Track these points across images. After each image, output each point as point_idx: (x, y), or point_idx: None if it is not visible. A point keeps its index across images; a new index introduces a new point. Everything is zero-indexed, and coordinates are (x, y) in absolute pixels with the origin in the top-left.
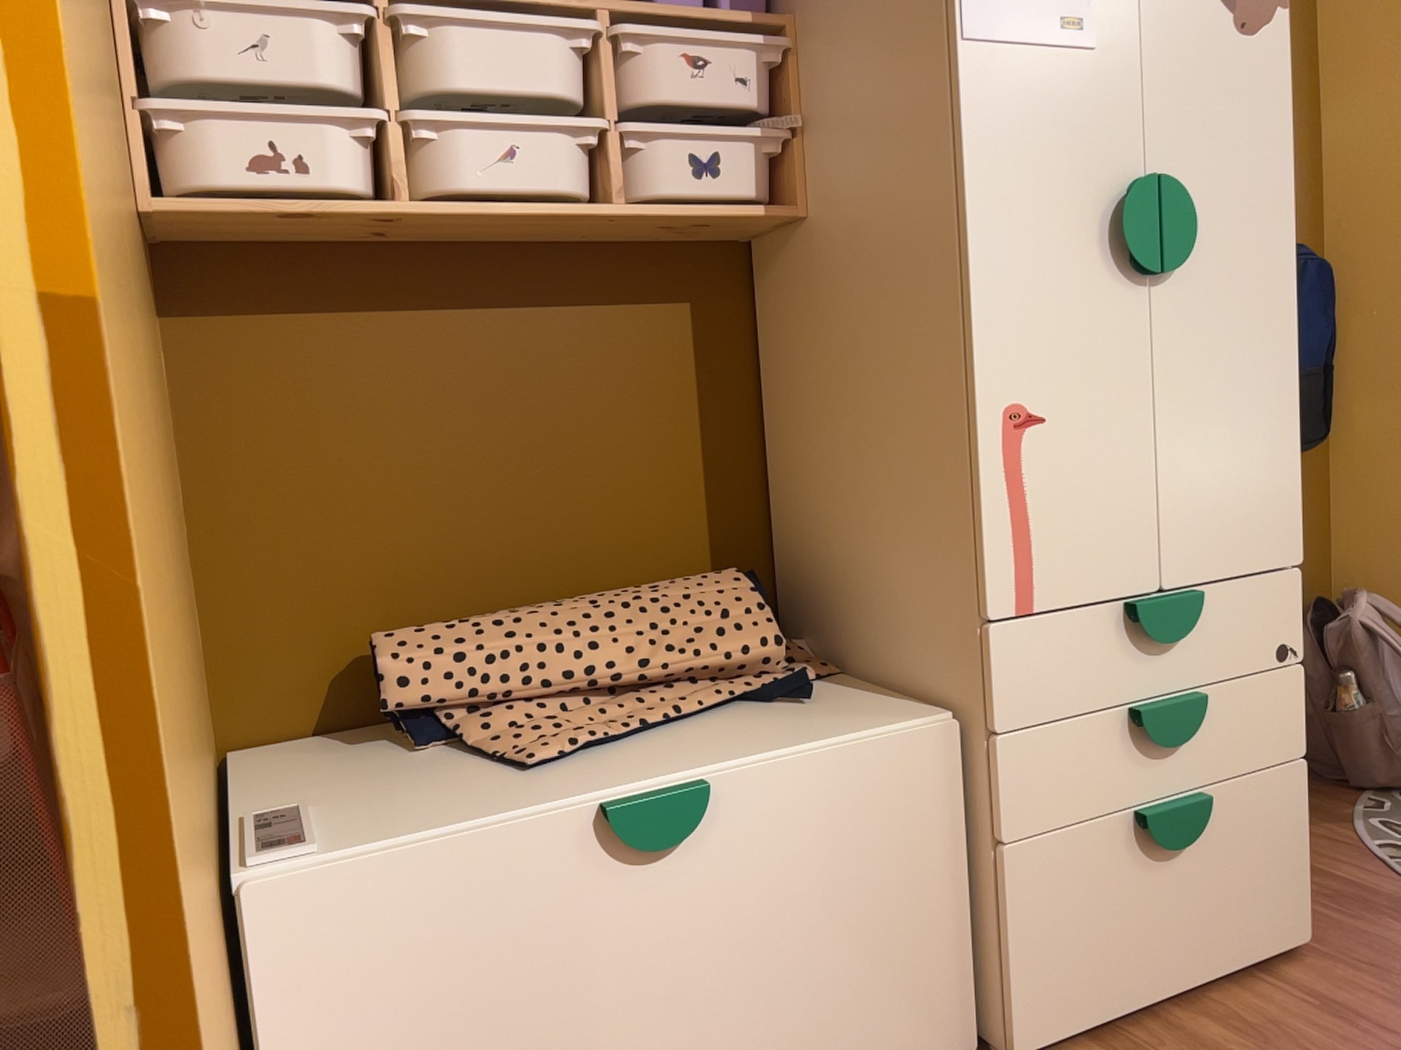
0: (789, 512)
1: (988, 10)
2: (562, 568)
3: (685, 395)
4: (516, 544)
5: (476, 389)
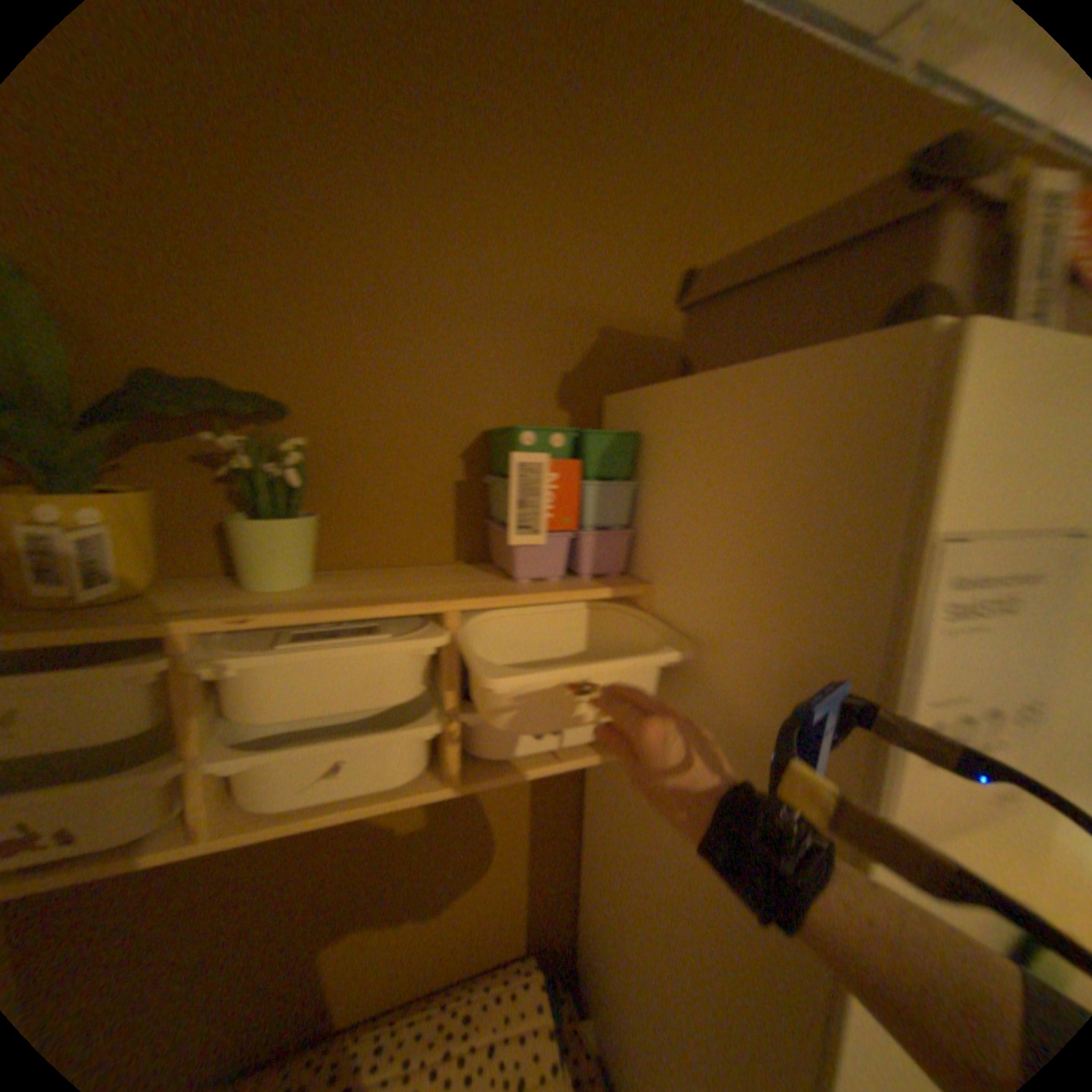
0: (590, 913)
1: (917, 815)
2: (396, 971)
3: (517, 823)
4: (357, 963)
5: (328, 855)
